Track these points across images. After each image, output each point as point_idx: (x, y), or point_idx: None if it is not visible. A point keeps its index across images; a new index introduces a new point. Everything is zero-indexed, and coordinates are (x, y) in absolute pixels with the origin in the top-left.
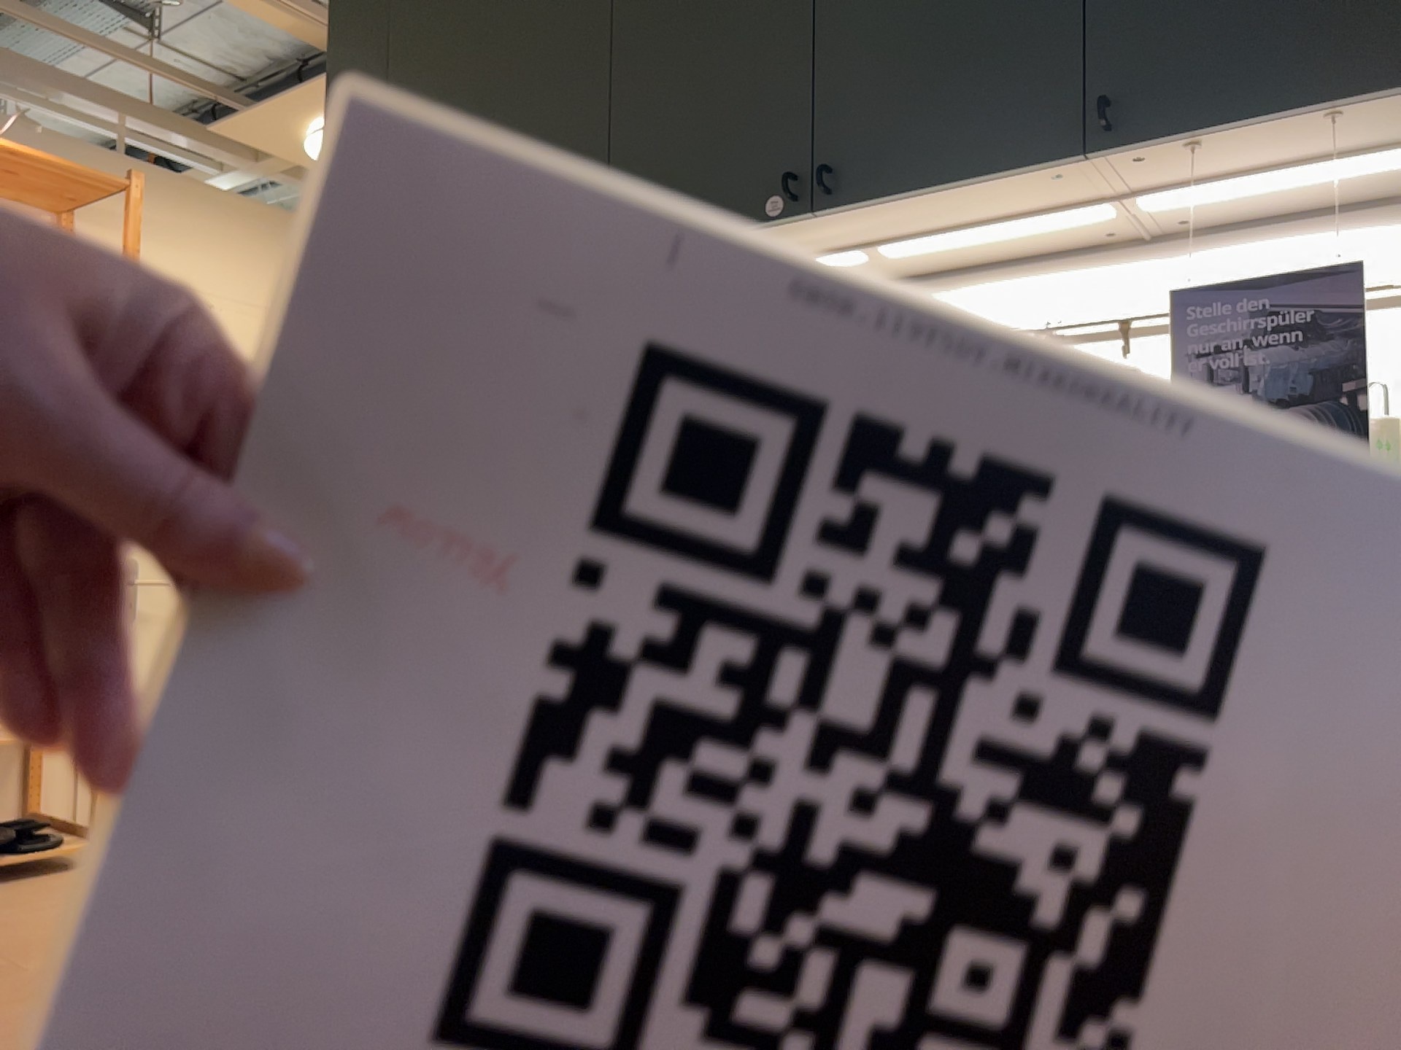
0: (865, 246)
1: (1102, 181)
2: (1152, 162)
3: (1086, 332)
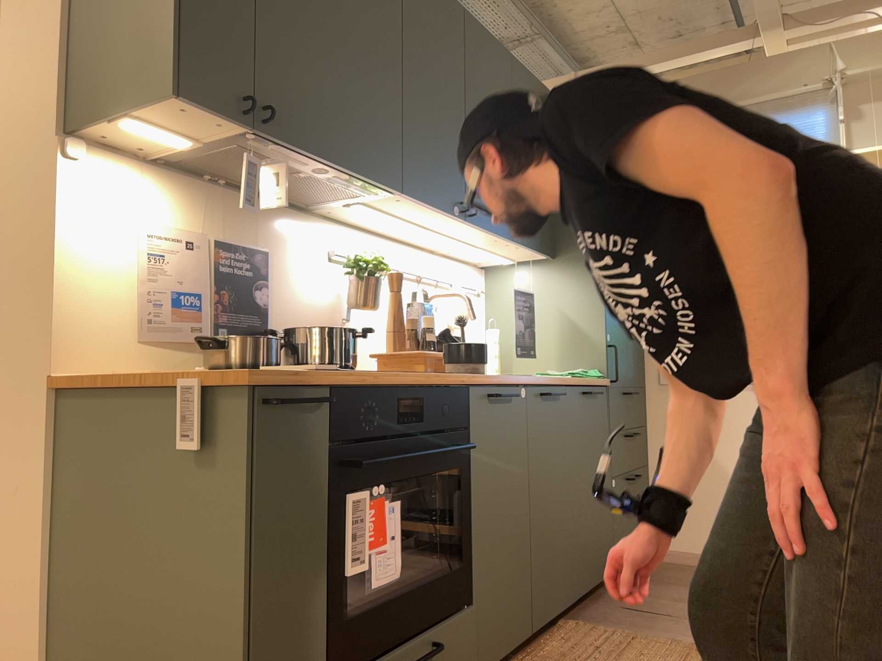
0: (427, 227)
1: (494, 243)
2: (508, 245)
3: (425, 279)
